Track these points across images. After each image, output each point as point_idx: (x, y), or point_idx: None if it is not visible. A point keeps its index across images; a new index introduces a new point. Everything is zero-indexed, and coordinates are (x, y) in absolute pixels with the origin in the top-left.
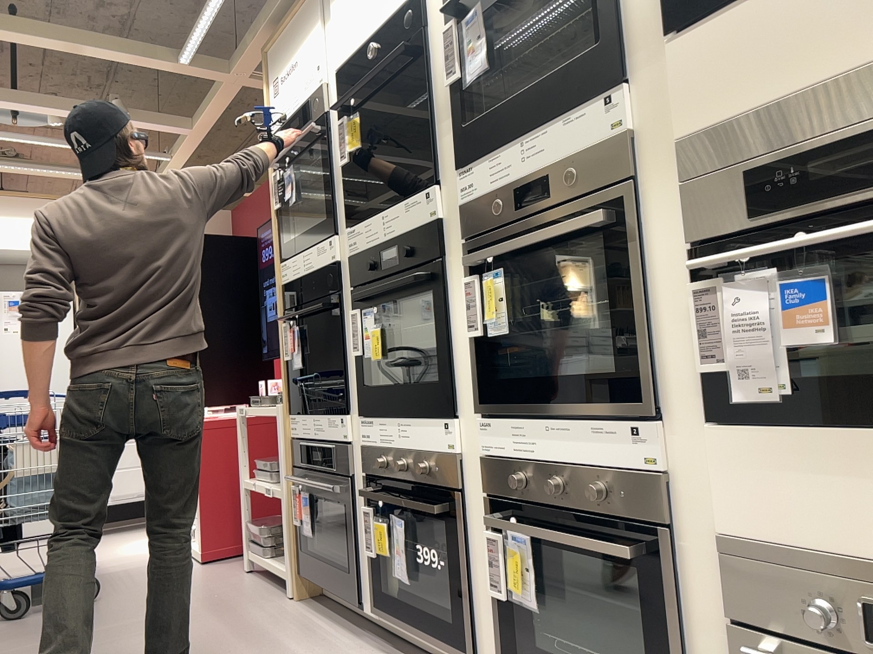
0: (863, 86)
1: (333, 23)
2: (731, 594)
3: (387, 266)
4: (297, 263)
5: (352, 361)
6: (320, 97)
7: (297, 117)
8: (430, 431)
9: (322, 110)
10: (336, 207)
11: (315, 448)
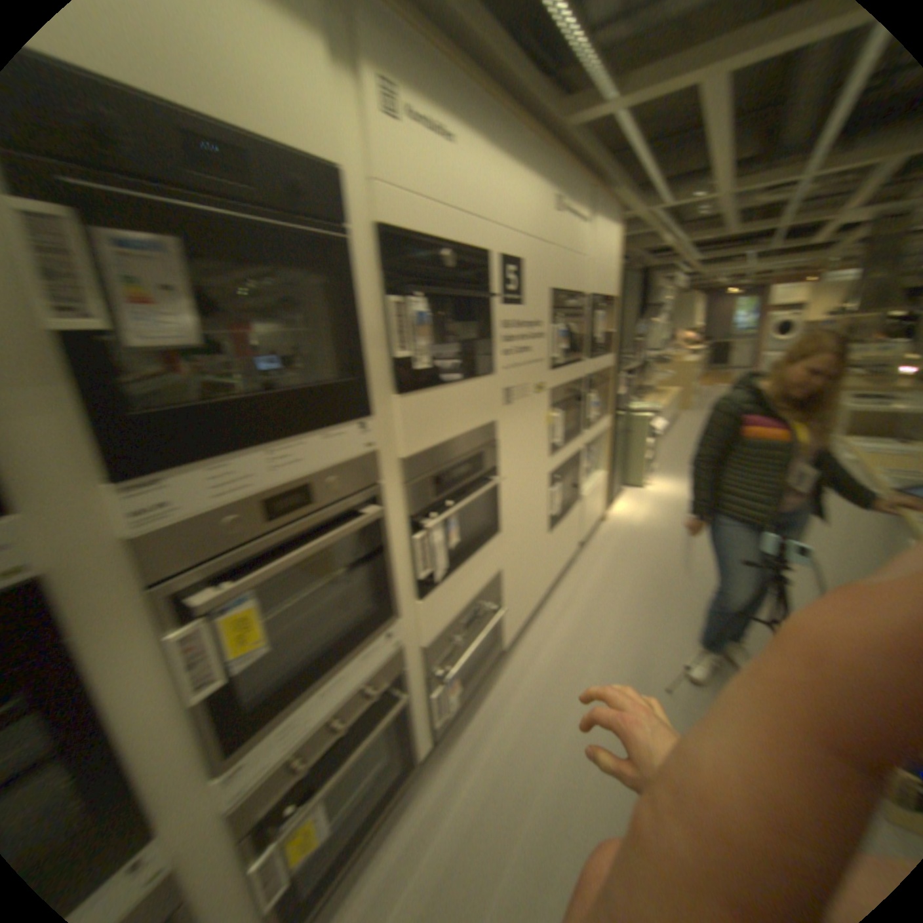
0: (463, 444)
1: None
2: (430, 670)
3: None
4: None
5: None
6: None
7: None
8: None
9: None
10: None
11: None
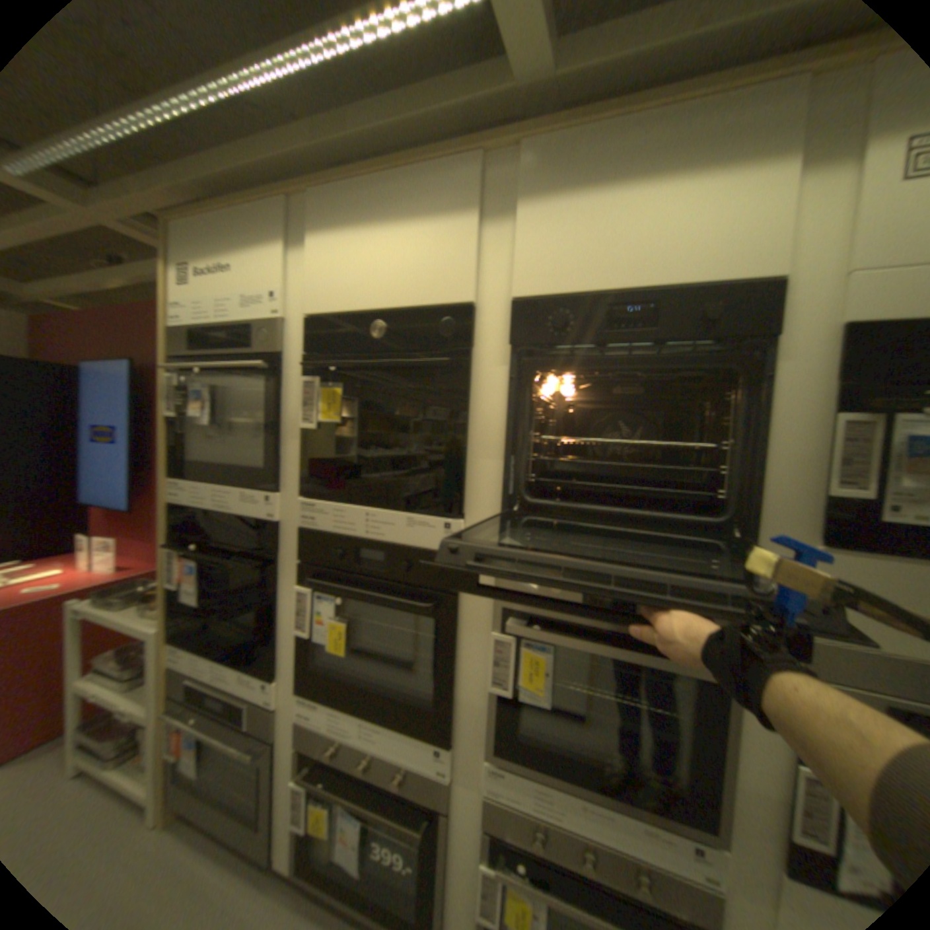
0: None
1: (302, 251)
2: None
3: (365, 567)
4: (200, 495)
5: (286, 634)
6: (272, 330)
7: (223, 331)
8: (410, 751)
9: (271, 347)
10: (280, 463)
11: (210, 700)
